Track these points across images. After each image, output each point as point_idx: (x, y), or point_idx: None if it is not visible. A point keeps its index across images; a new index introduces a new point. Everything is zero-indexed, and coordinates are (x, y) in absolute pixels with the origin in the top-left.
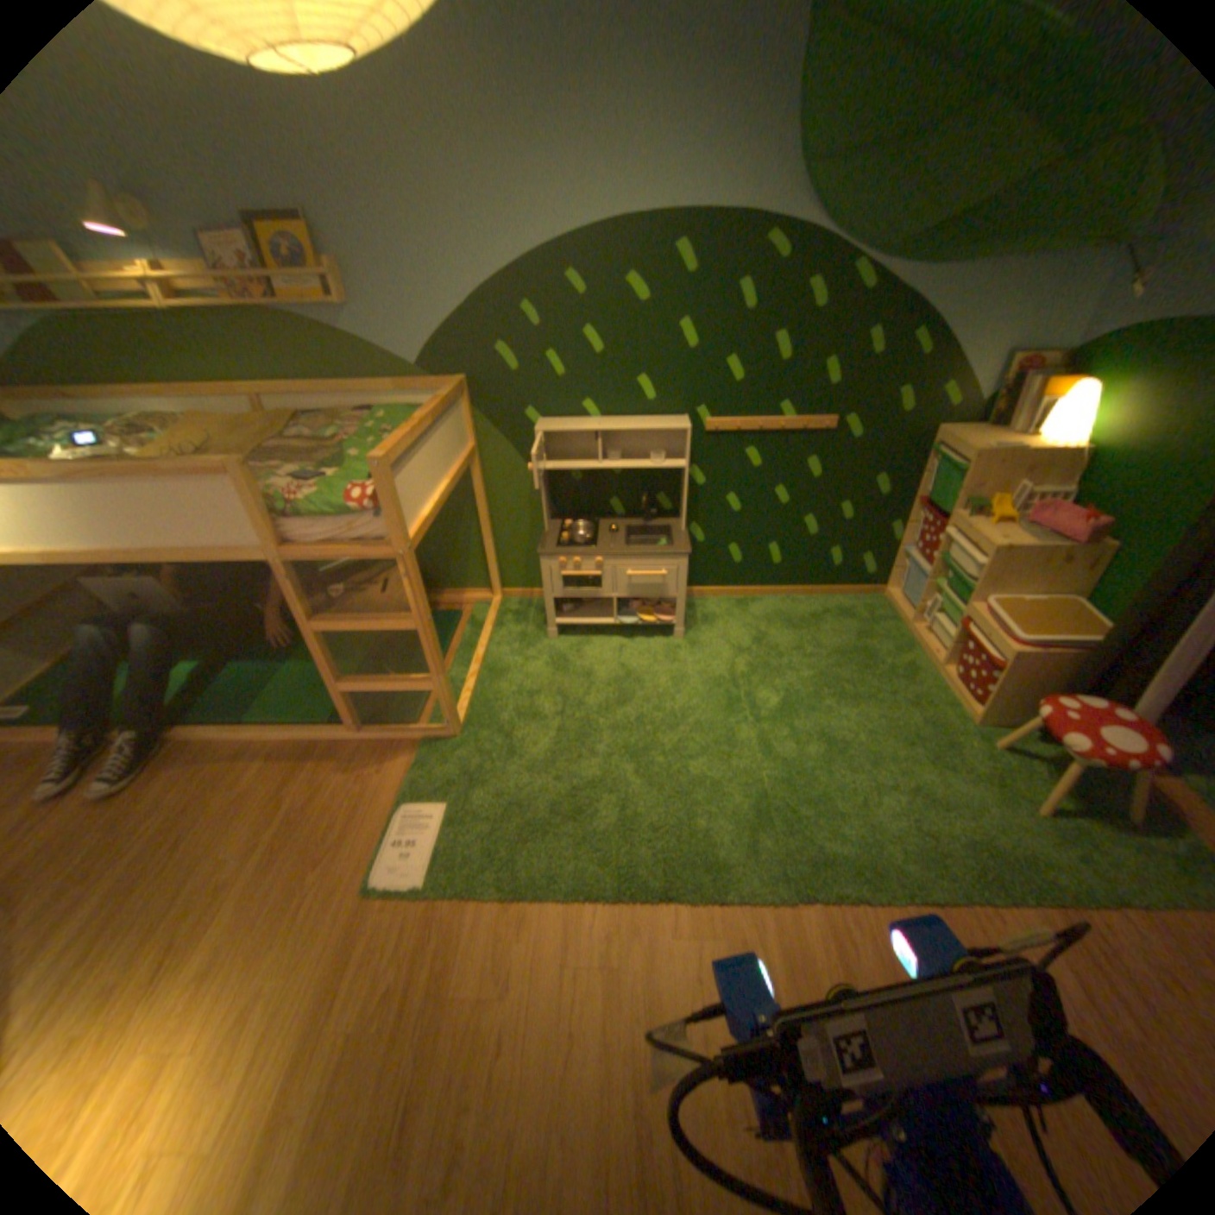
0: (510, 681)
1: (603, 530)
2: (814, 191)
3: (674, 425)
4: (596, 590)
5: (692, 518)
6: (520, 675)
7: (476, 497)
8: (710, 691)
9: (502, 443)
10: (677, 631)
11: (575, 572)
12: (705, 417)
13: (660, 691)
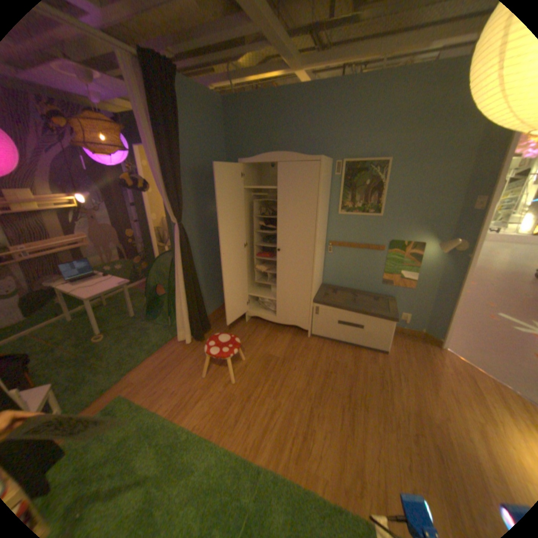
0: None
1: None
2: None
3: None
4: None
5: None
6: None
7: None
8: None
9: None
10: None
11: None
12: None
13: None
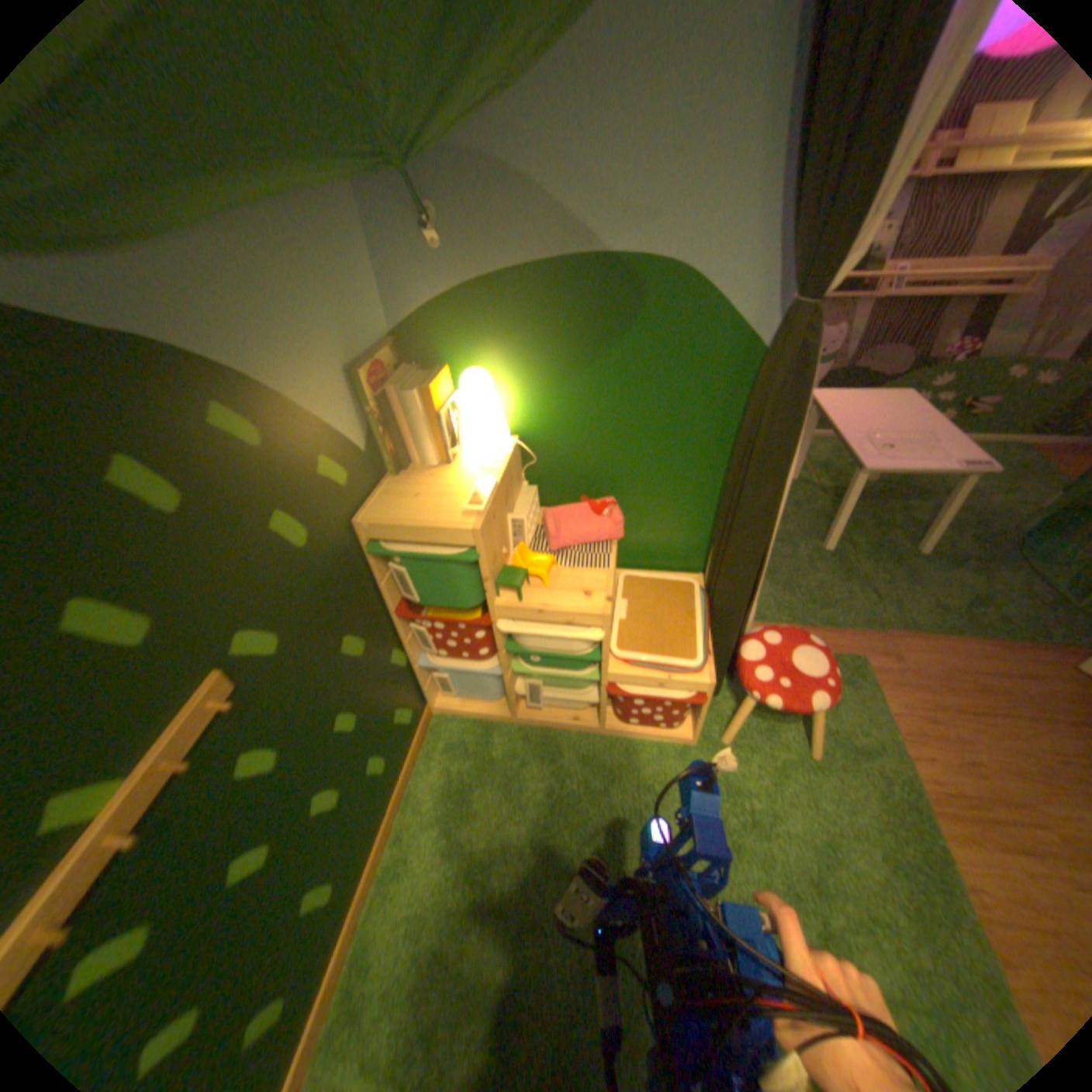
0: None
1: None
2: None
3: None
4: None
5: None
6: None
7: None
8: None
9: None
10: None
11: None
12: None
13: None
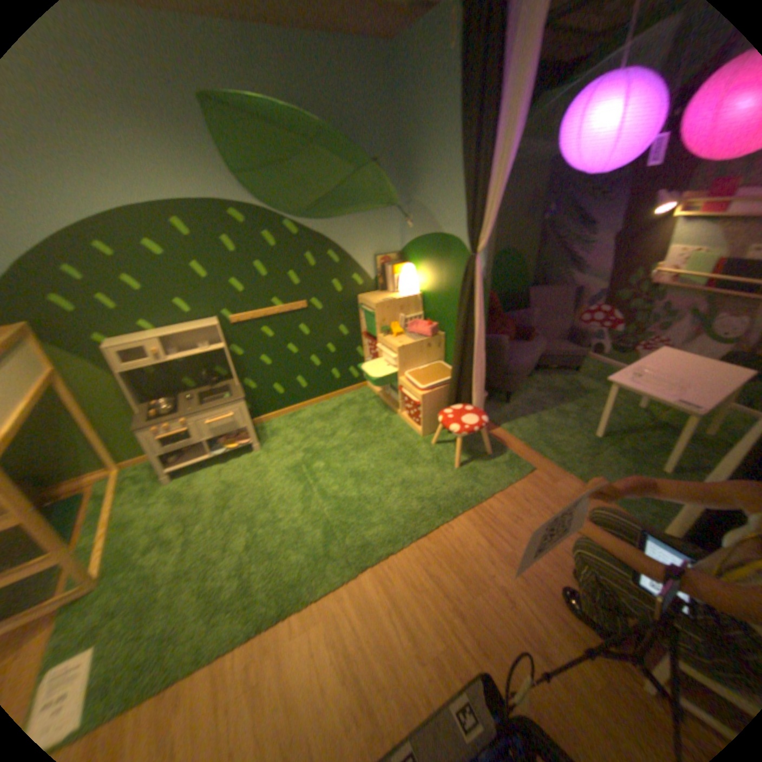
0: (135, 528)
1: (180, 401)
2: (244, 188)
3: (207, 325)
4: (187, 441)
5: (243, 376)
6: (143, 522)
7: (66, 406)
8: (283, 476)
9: (77, 362)
10: (254, 447)
11: (166, 434)
12: (228, 316)
13: (252, 488)
